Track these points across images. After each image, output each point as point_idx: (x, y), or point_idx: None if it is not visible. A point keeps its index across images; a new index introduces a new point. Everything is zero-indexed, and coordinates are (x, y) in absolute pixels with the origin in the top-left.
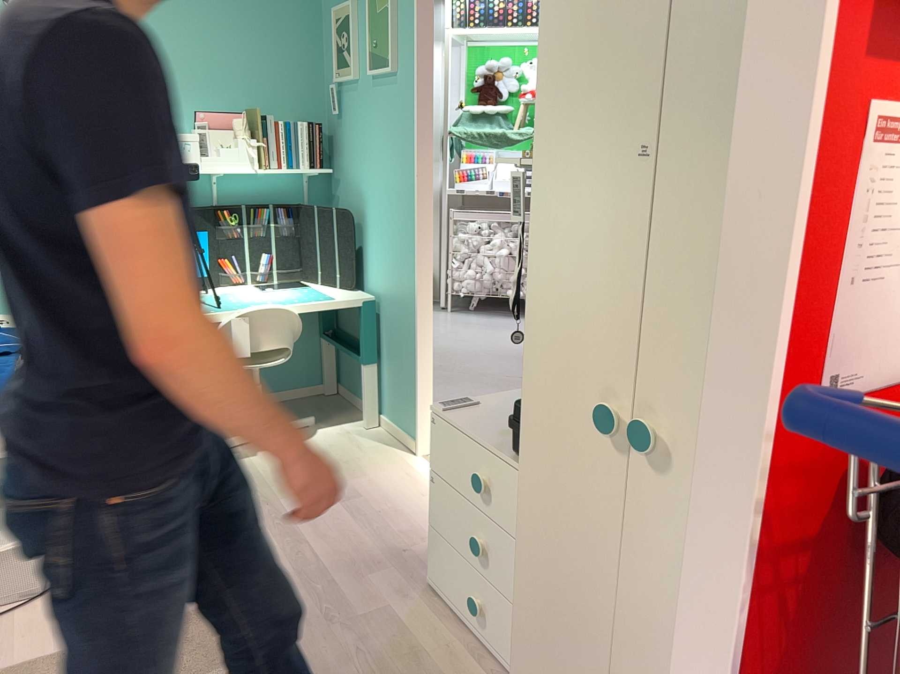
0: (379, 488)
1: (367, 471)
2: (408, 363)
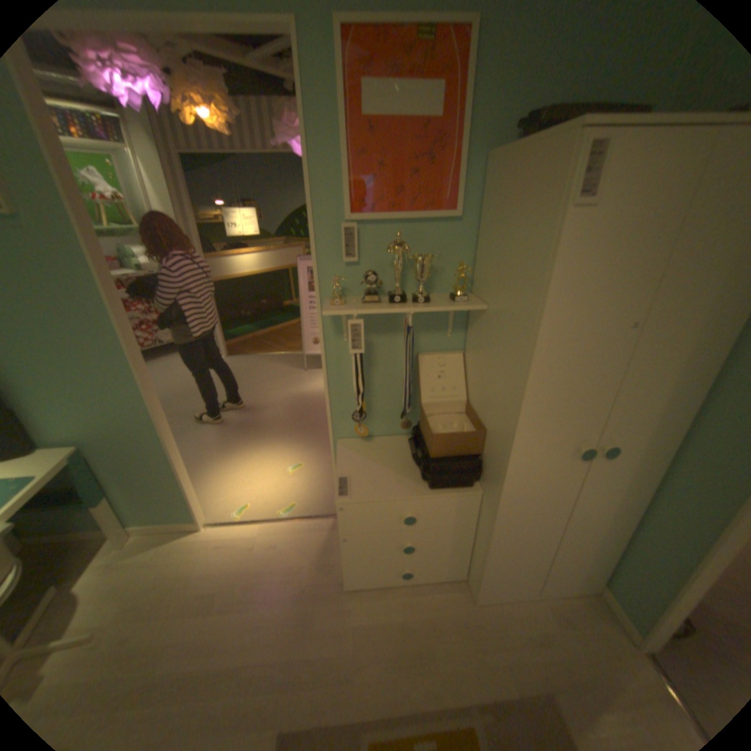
0: (216, 576)
1: (185, 575)
2: (160, 478)
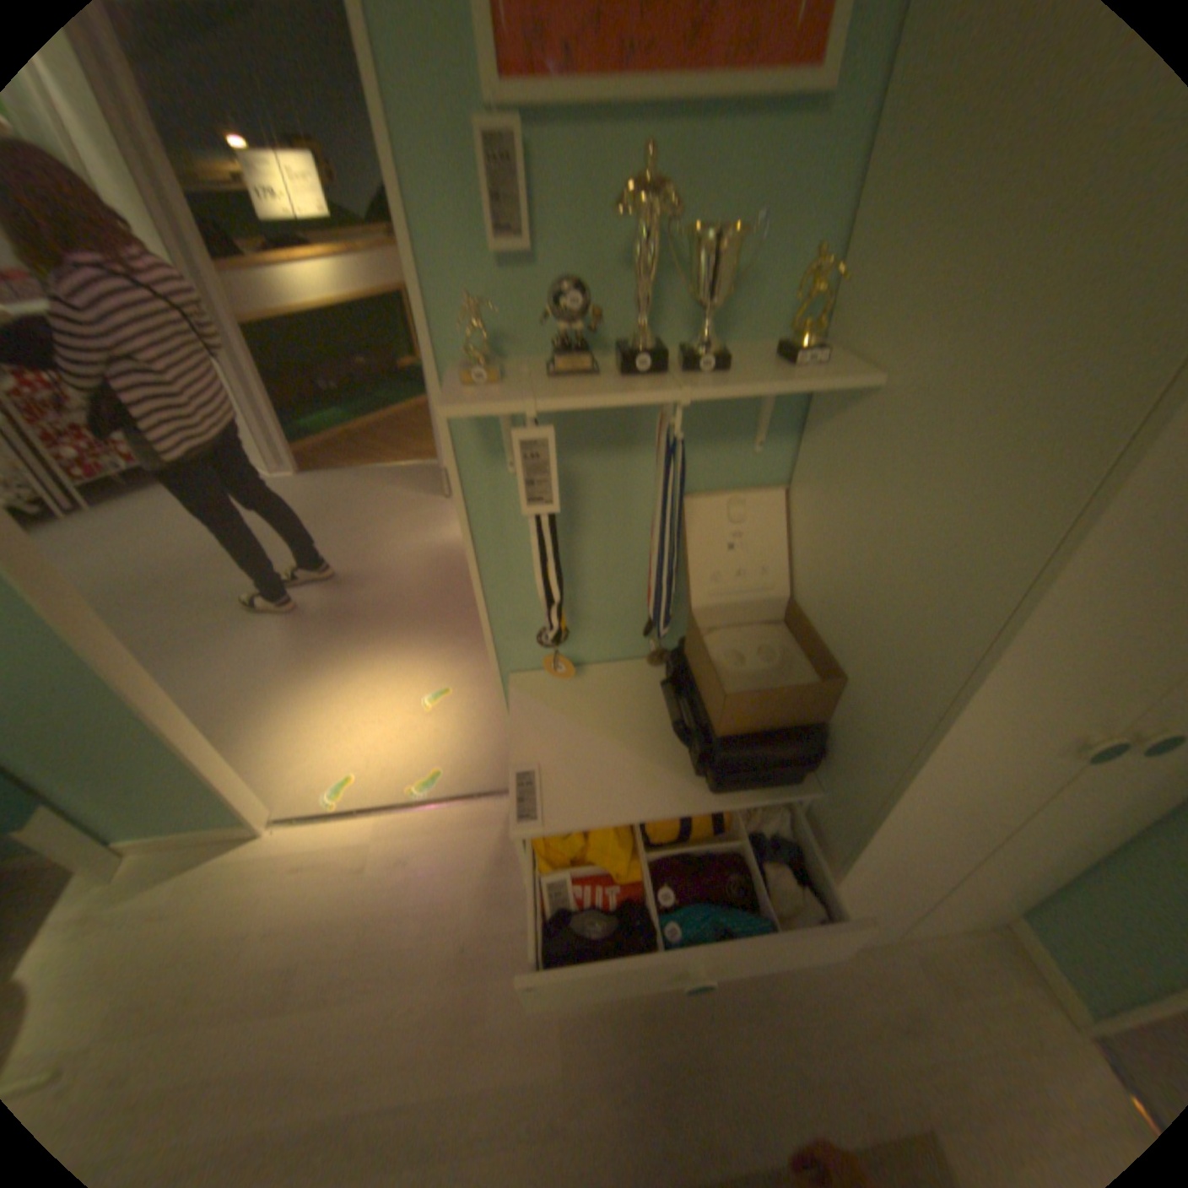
0: (295, 928)
1: (234, 929)
2: (148, 762)
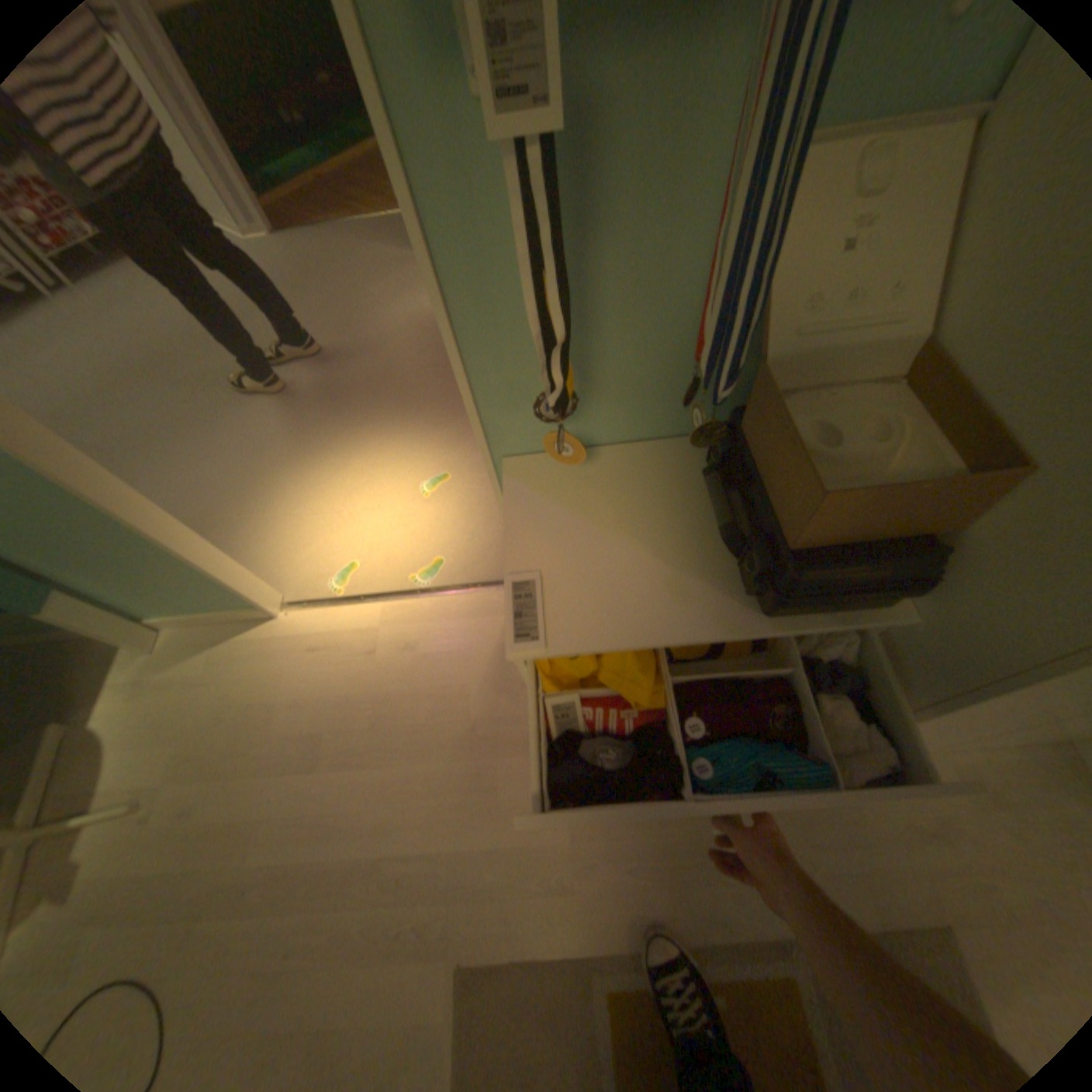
0: (316, 702)
1: (263, 700)
2: (137, 553)
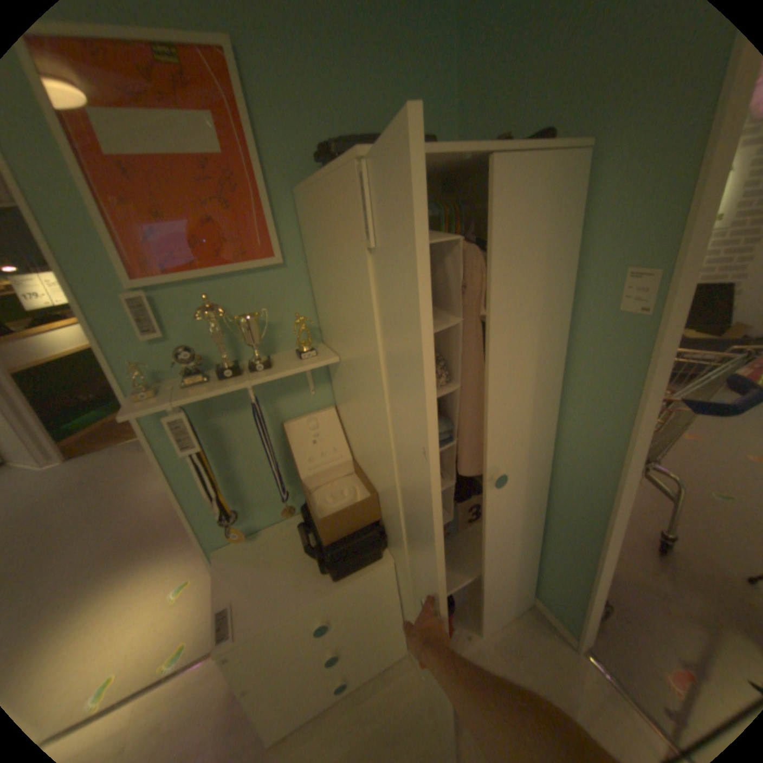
0: None
1: None
2: None
